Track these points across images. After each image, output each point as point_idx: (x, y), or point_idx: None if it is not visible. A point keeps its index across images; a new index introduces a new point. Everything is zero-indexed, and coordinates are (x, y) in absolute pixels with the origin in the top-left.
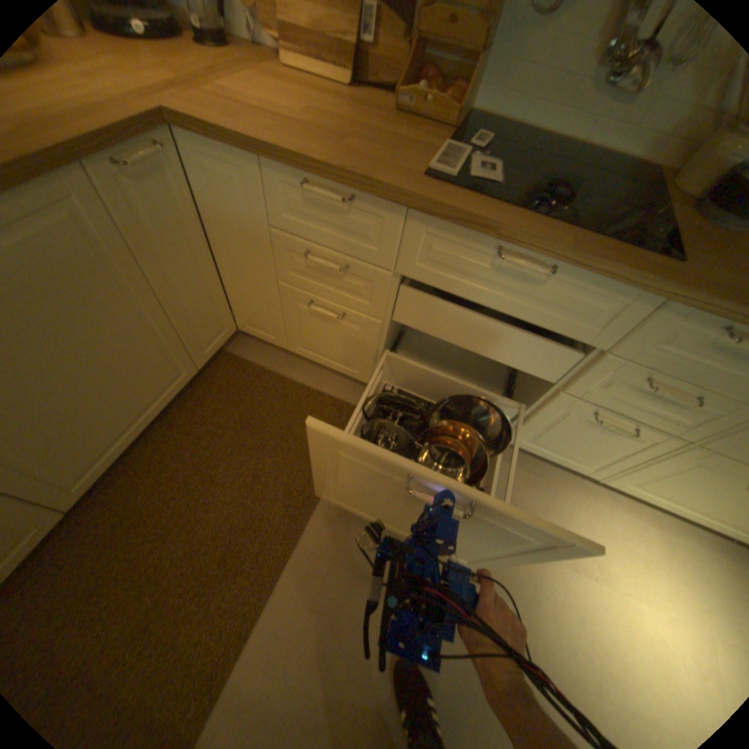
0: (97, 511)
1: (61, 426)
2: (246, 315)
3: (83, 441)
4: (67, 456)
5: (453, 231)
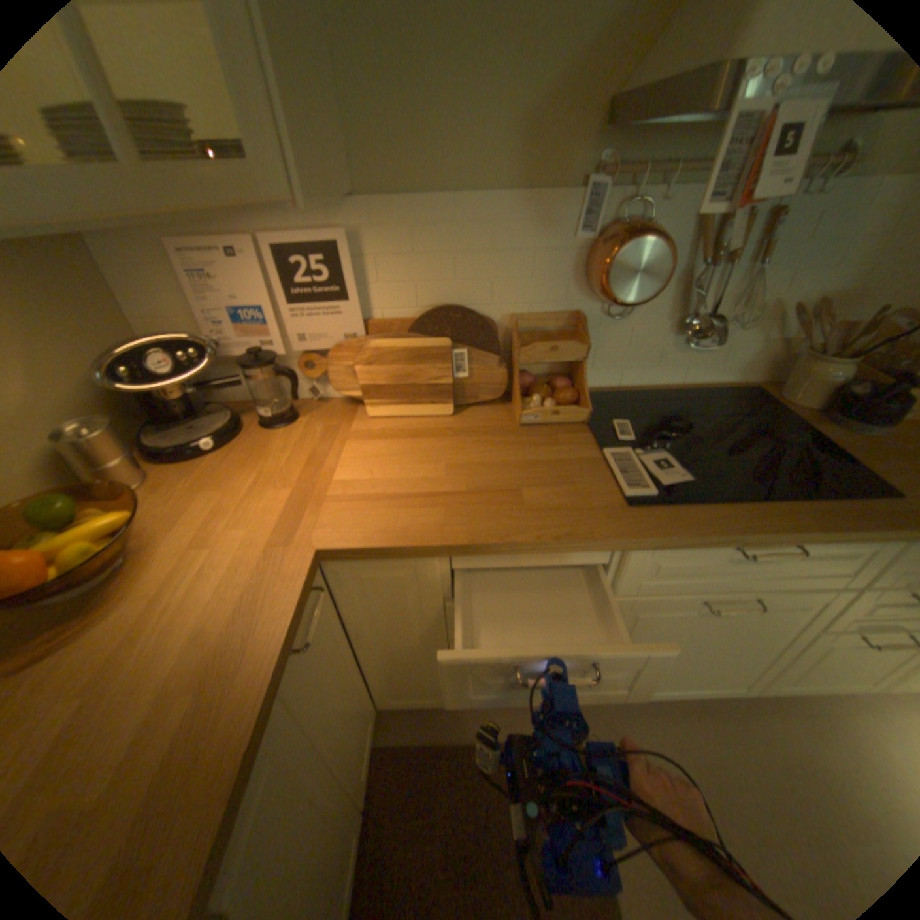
0: None
1: None
2: (393, 691)
3: None
4: None
5: (685, 548)
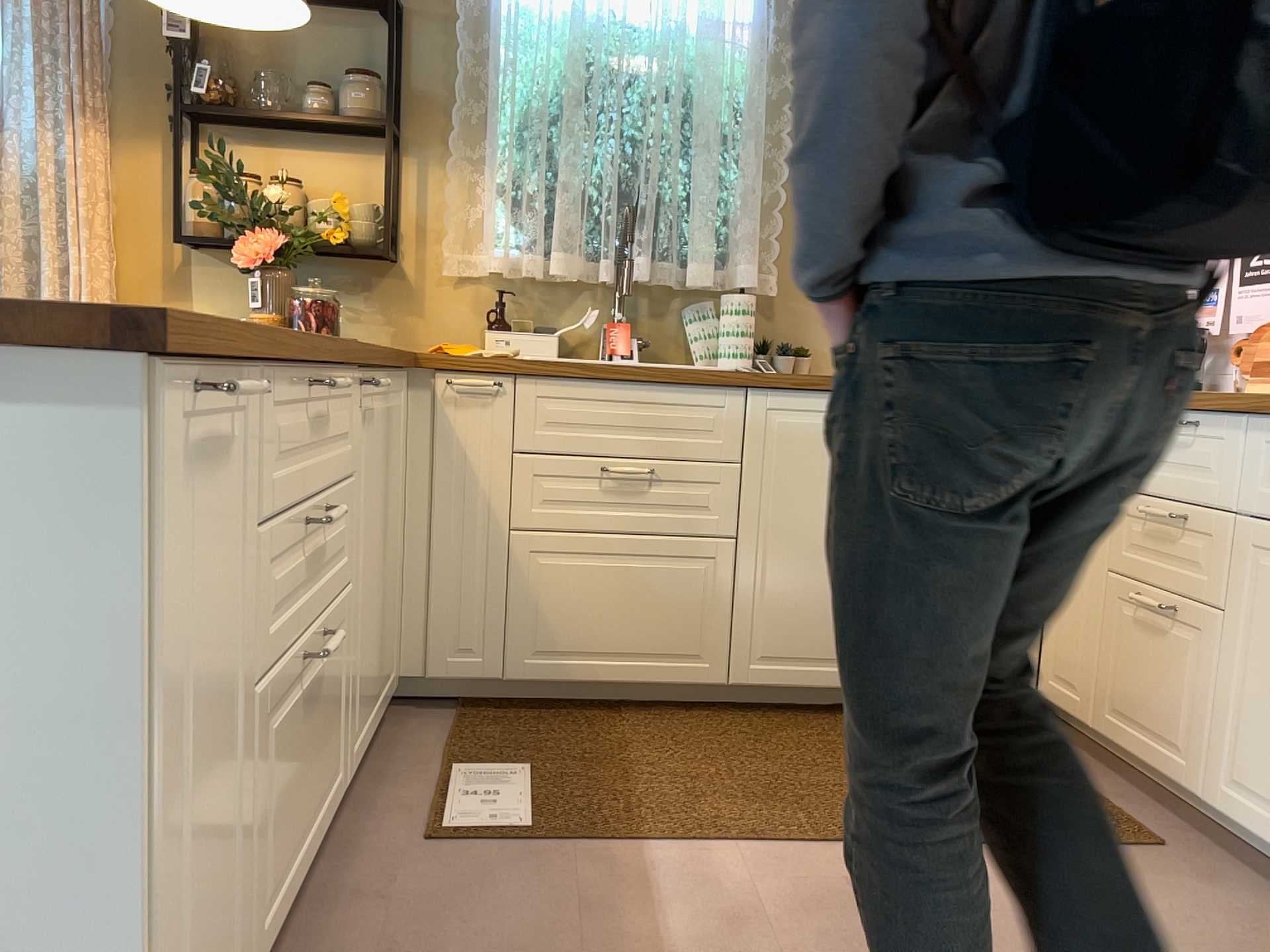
0: (740, 721)
1: (804, 586)
2: (1057, 656)
3: (801, 623)
4: (782, 622)
5: None
